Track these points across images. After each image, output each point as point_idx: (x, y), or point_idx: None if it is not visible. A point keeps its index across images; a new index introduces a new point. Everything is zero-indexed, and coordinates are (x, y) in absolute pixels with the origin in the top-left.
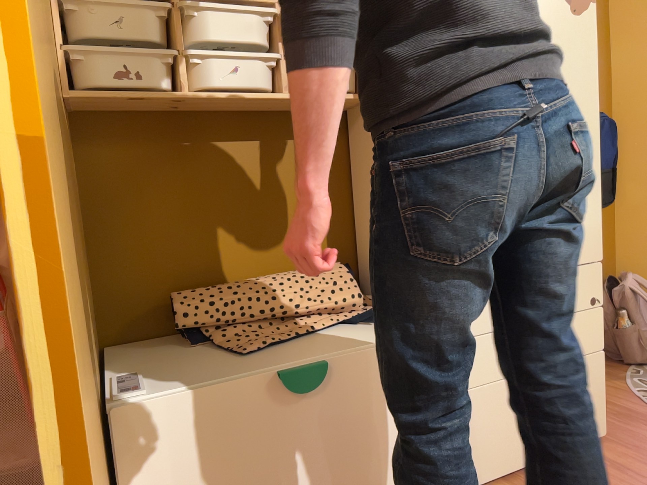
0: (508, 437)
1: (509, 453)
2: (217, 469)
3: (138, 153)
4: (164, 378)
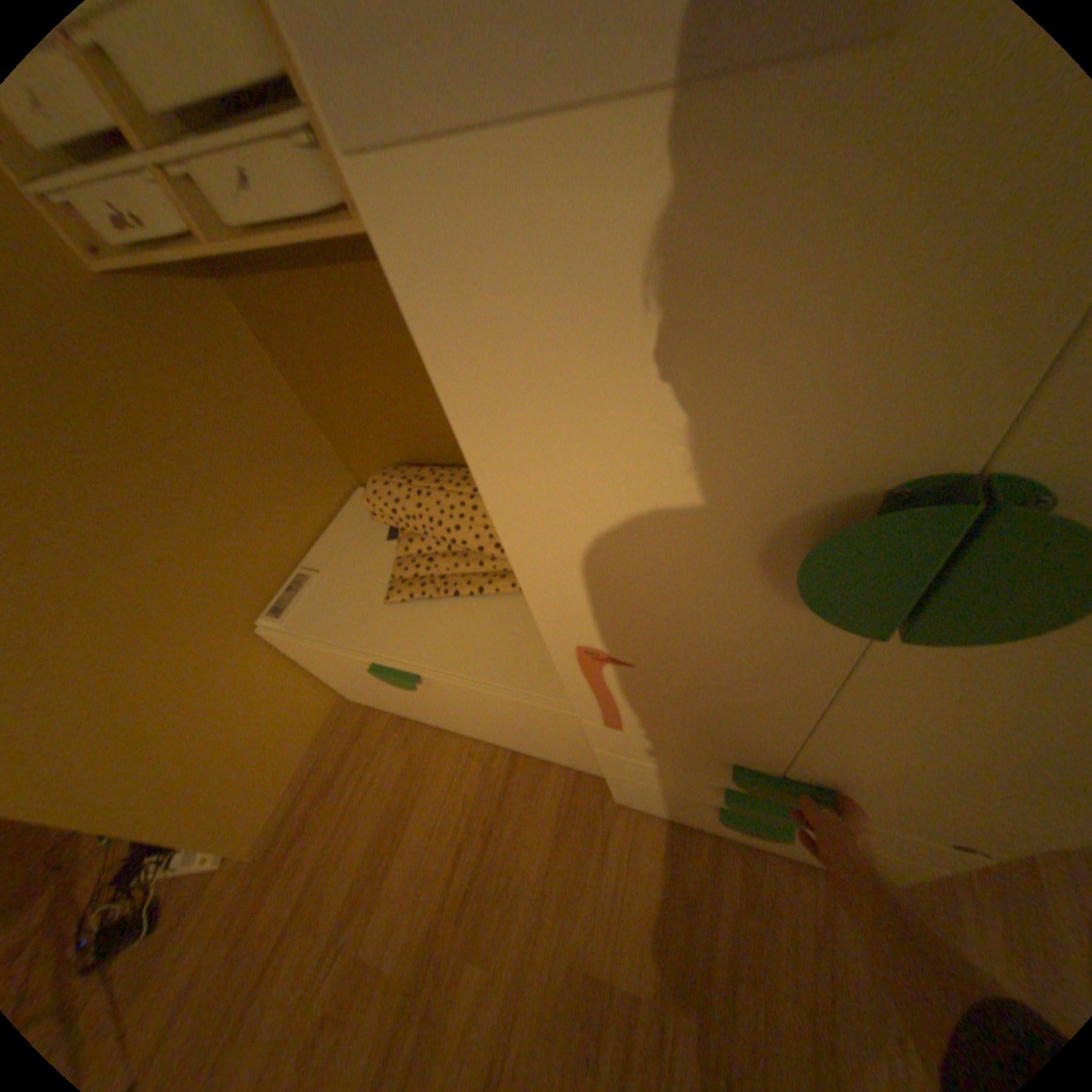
0: (676, 811)
1: (676, 816)
2: (357, 680)
3: (281, 285)
4: (317, 596)
